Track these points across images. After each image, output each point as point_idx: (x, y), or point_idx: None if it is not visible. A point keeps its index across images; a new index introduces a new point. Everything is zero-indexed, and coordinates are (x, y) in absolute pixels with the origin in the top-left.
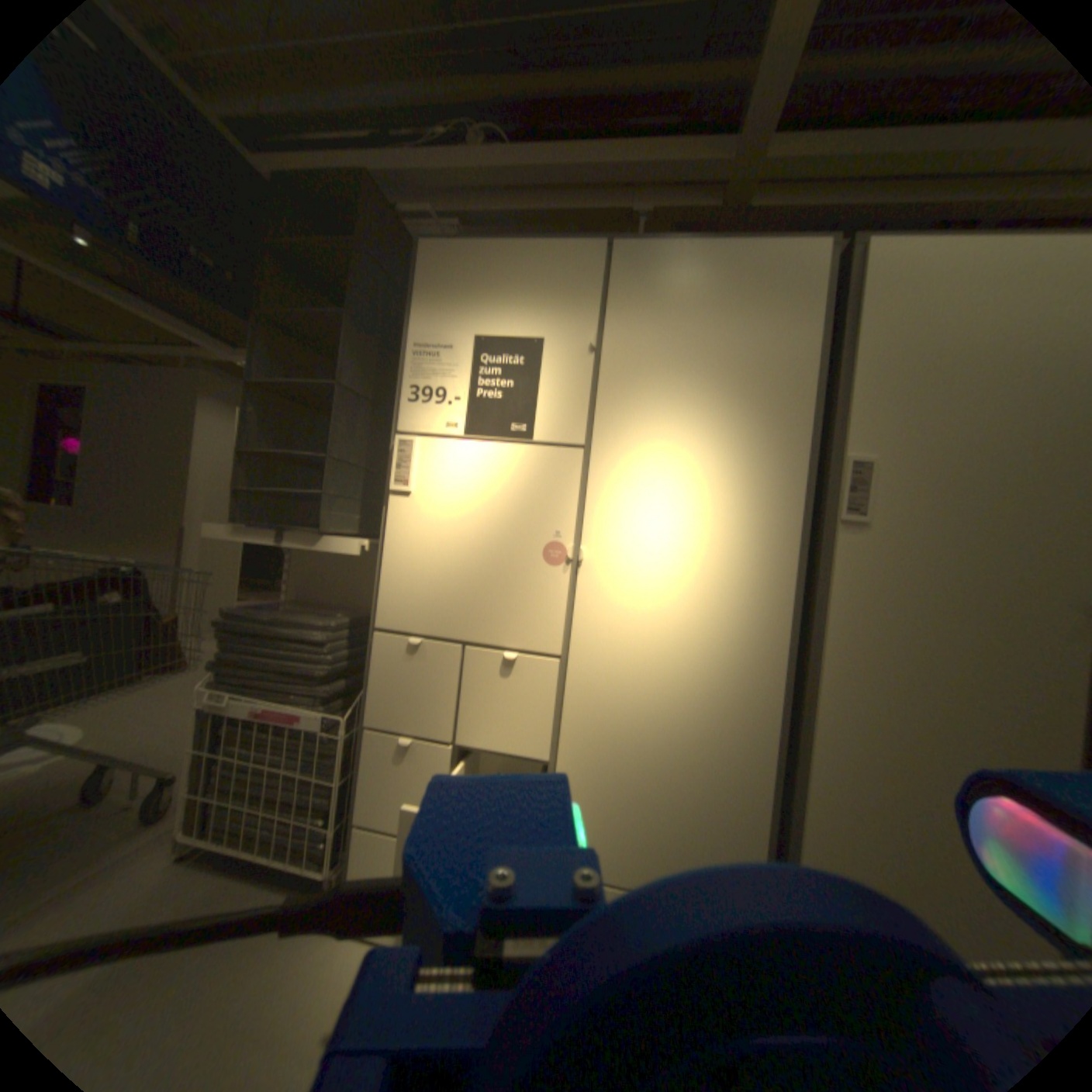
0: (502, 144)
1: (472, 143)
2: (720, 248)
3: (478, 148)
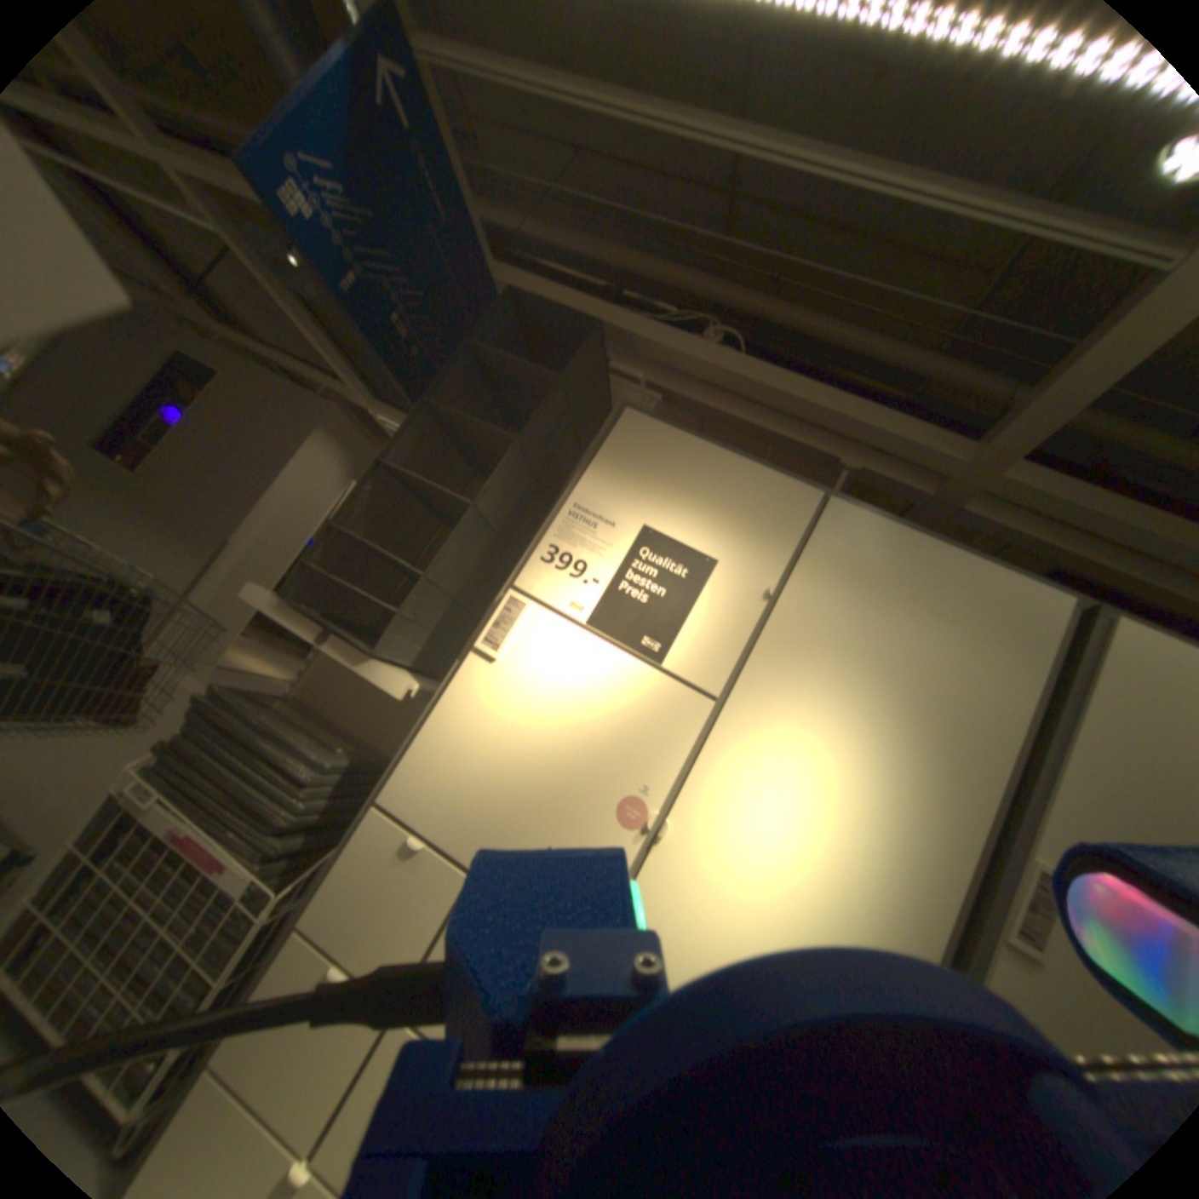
0: (738, 354)
1: (708, 341)
2: (946, 555)
3: (713, 347)
